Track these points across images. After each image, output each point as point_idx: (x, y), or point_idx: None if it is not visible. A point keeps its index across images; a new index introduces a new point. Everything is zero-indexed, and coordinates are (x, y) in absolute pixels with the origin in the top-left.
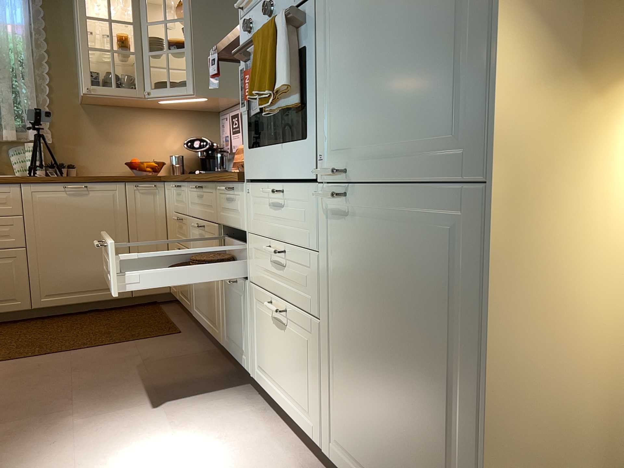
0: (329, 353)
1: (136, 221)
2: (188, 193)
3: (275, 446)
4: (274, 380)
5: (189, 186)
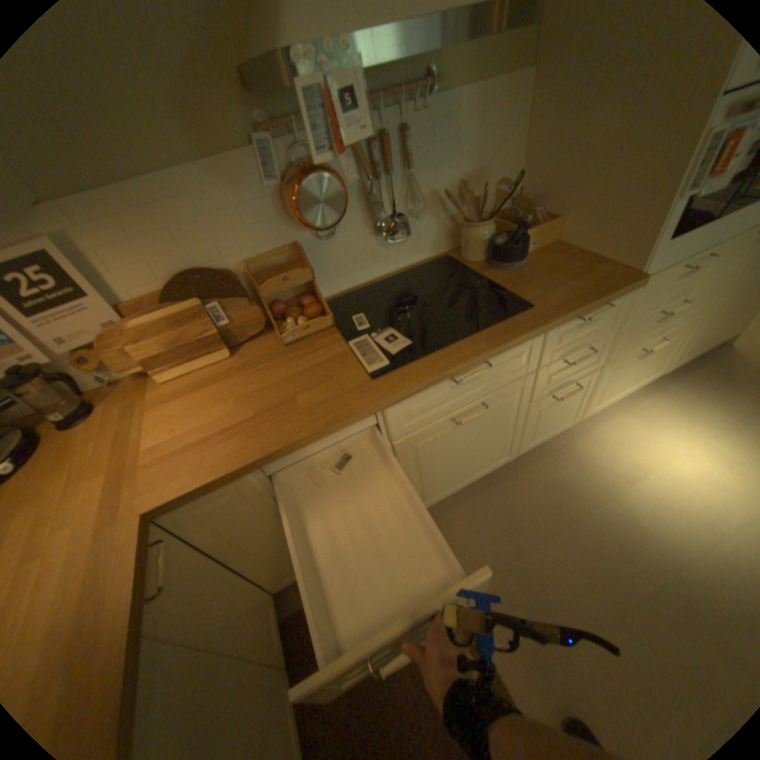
0: (701, 323)
1: (205, 626)
2: (396, 413)
3: (631, 412)
4: (619, 392)
5: (409, 397)
